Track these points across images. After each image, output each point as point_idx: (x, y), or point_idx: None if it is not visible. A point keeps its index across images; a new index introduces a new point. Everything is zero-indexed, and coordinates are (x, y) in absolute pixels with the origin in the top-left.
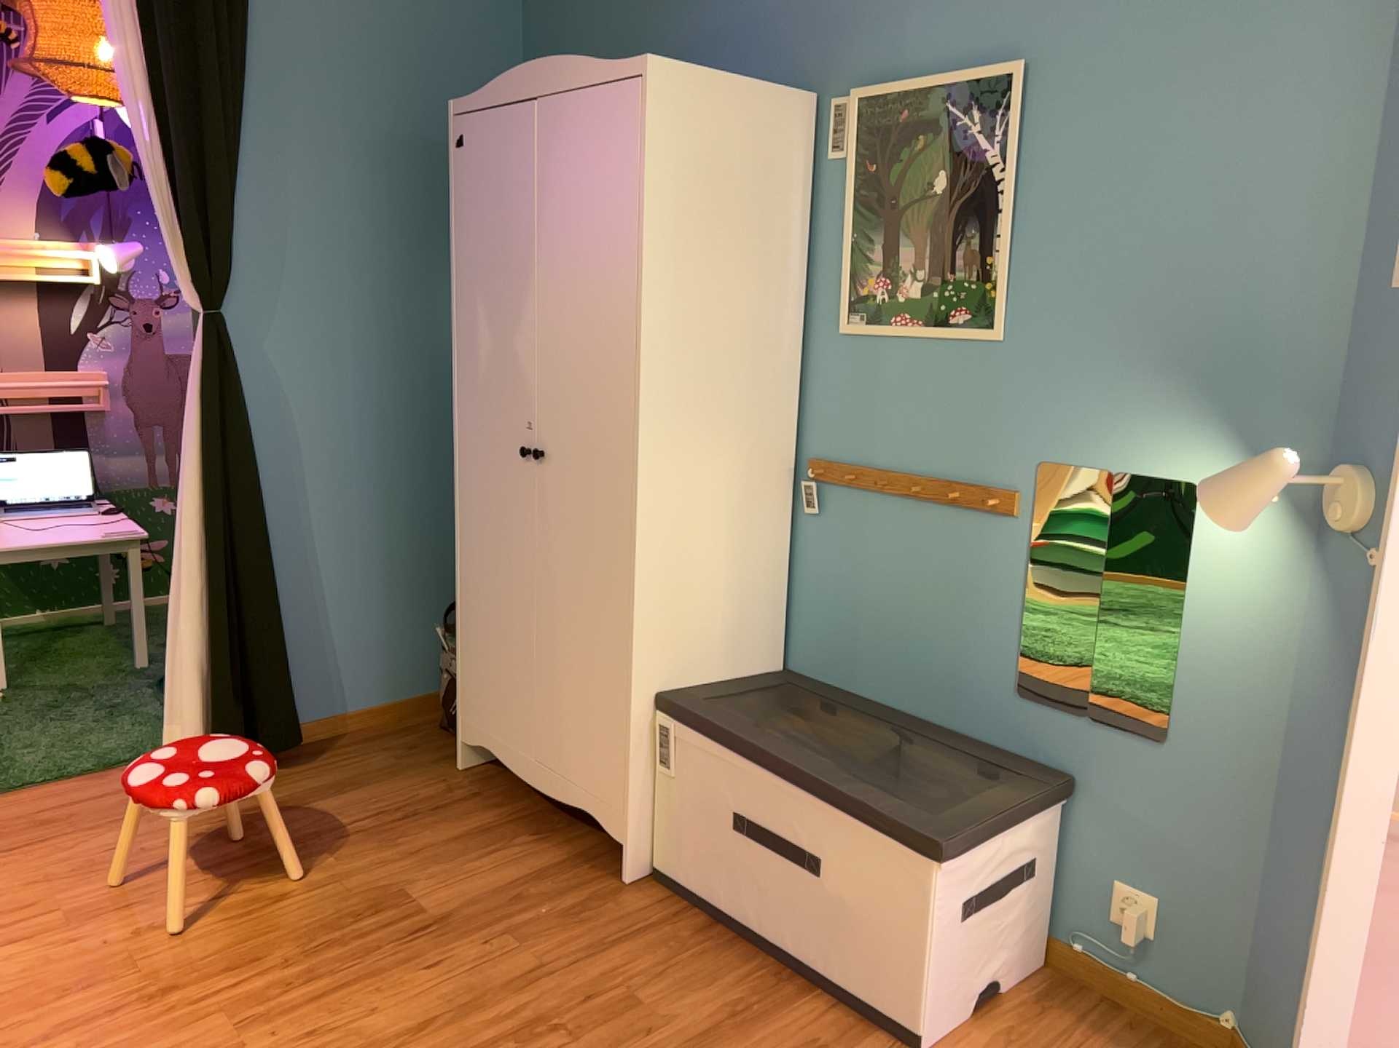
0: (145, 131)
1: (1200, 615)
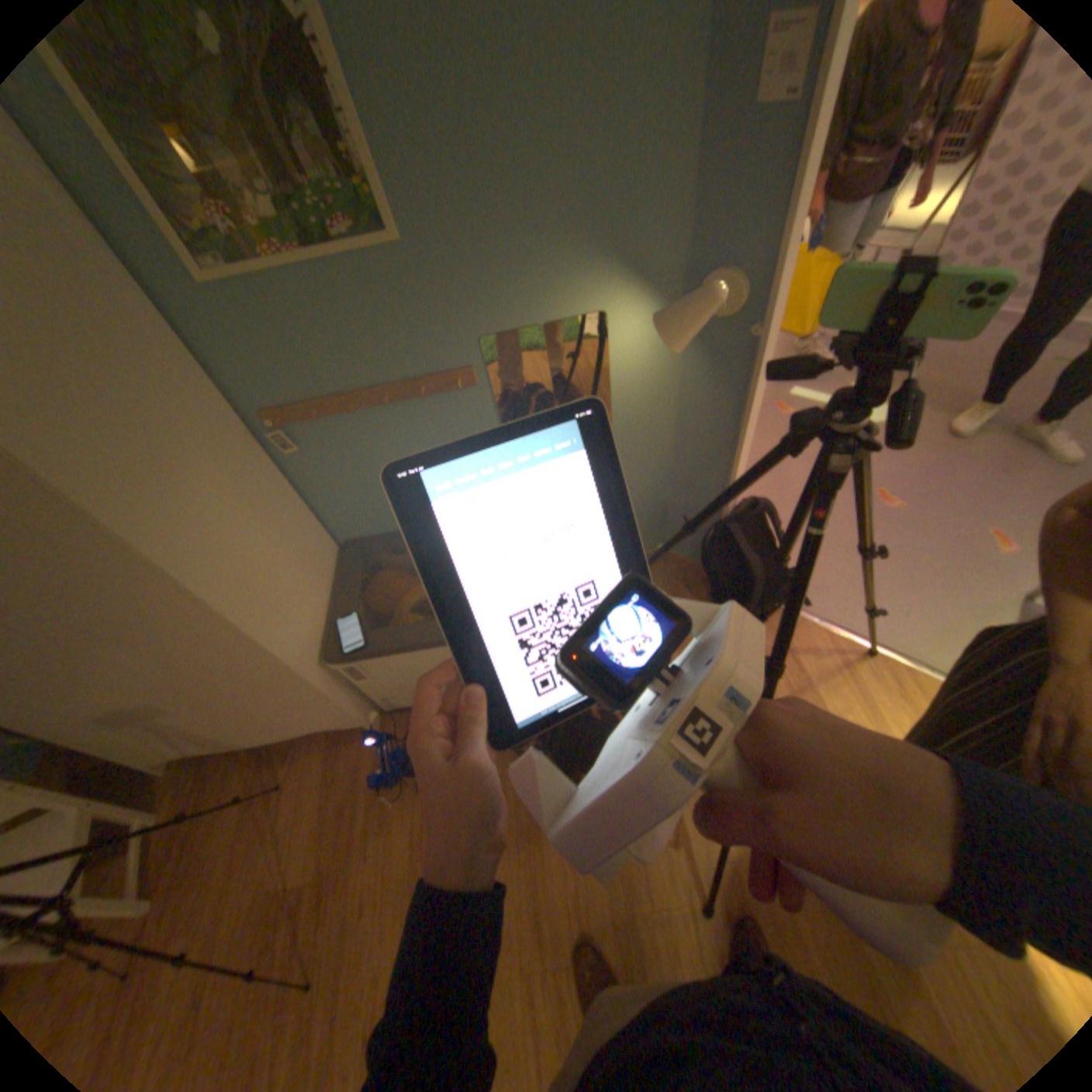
0: None
1: (622, 395)
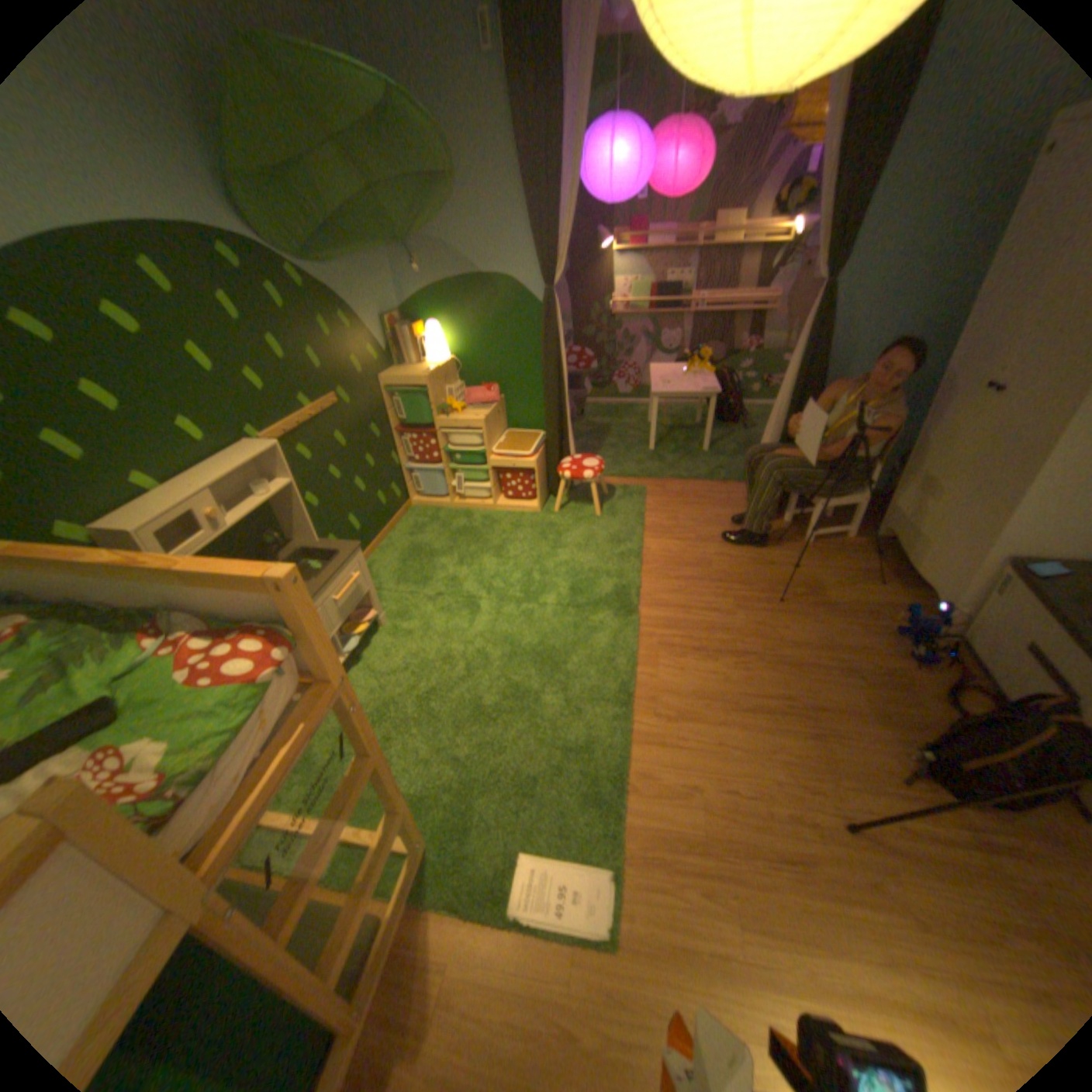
0: (827, 175)
1: None
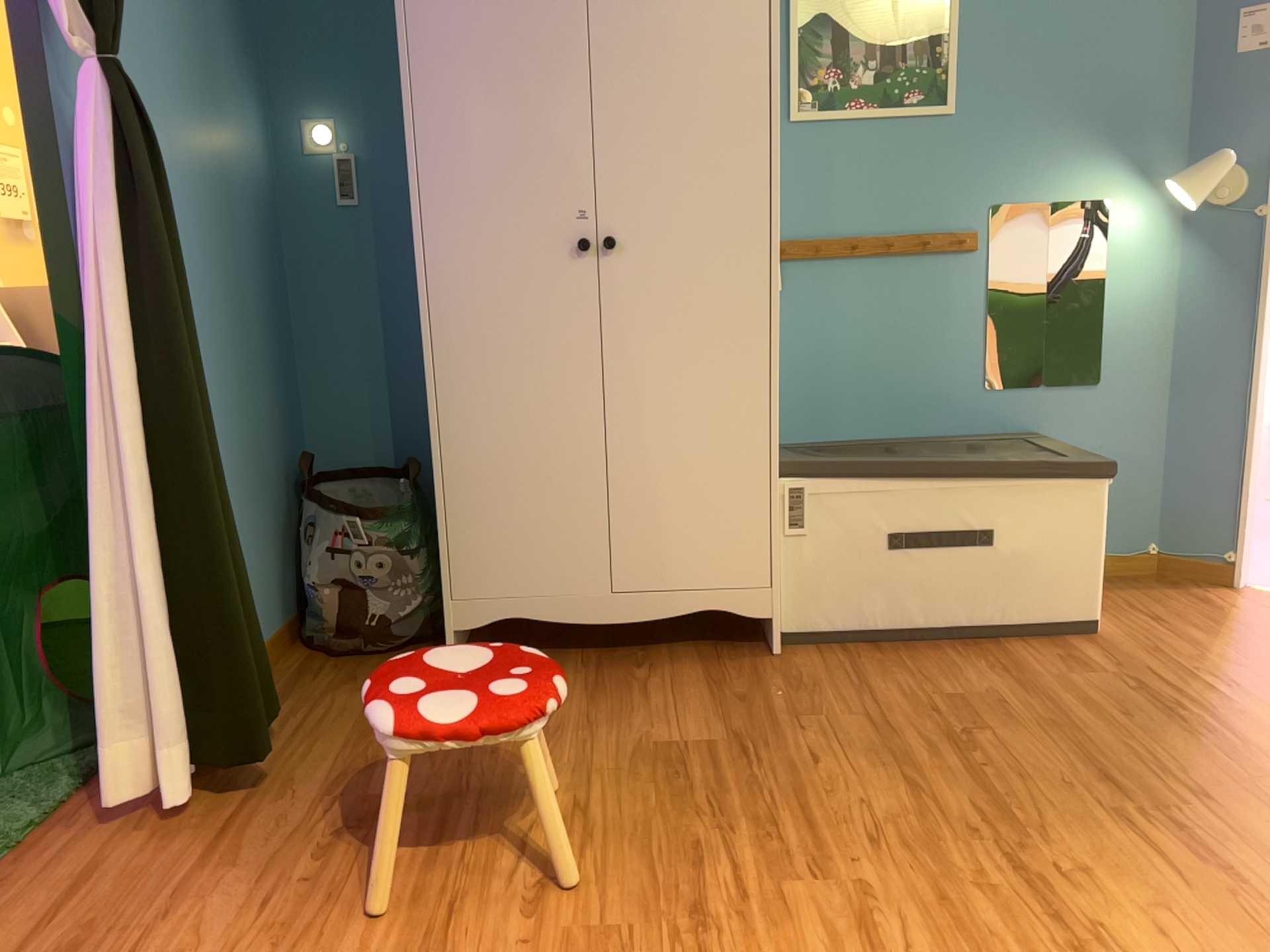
0: None
1: (1116, 290)
